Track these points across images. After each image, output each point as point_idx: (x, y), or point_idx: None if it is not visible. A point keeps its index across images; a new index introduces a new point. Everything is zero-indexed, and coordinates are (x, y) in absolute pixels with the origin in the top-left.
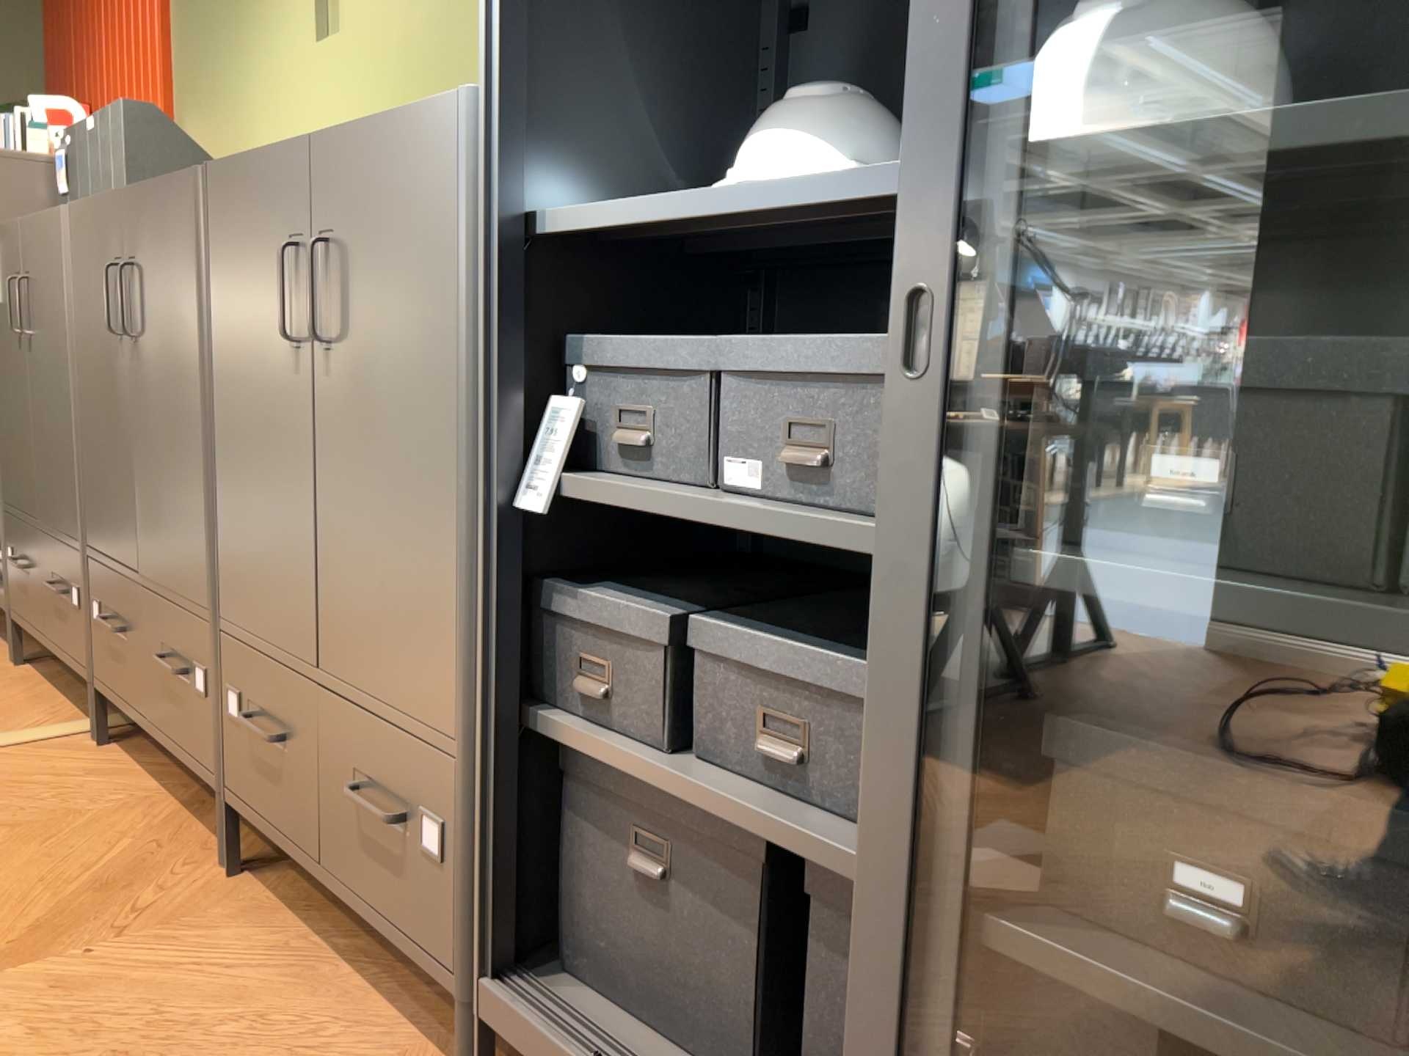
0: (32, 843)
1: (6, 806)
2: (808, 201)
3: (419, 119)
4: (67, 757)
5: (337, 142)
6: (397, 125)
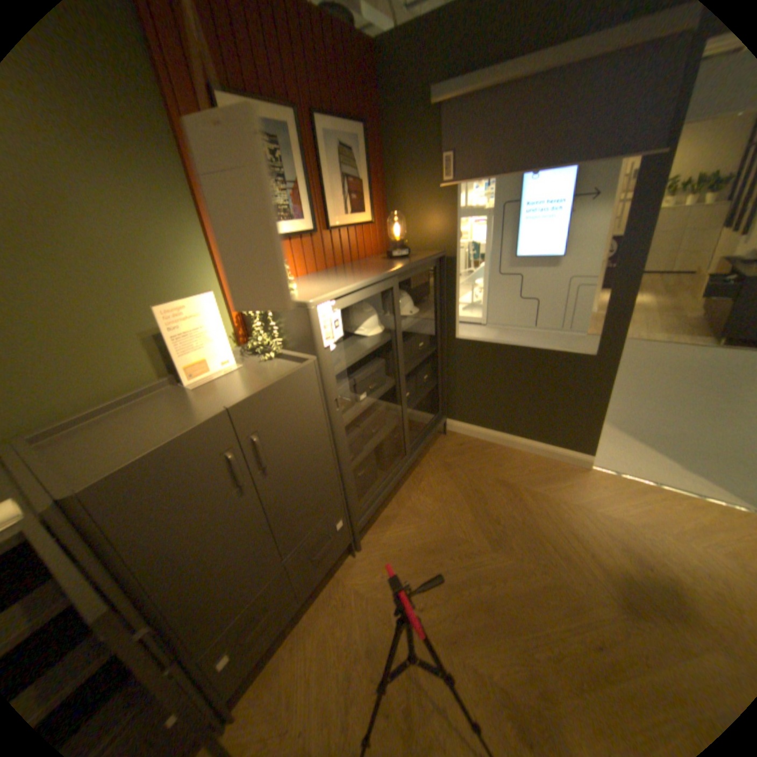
0: None
1: None
2: (372, 350)
3: (299, 373)
4: None
5: (252, 400)
6: (289, 379)
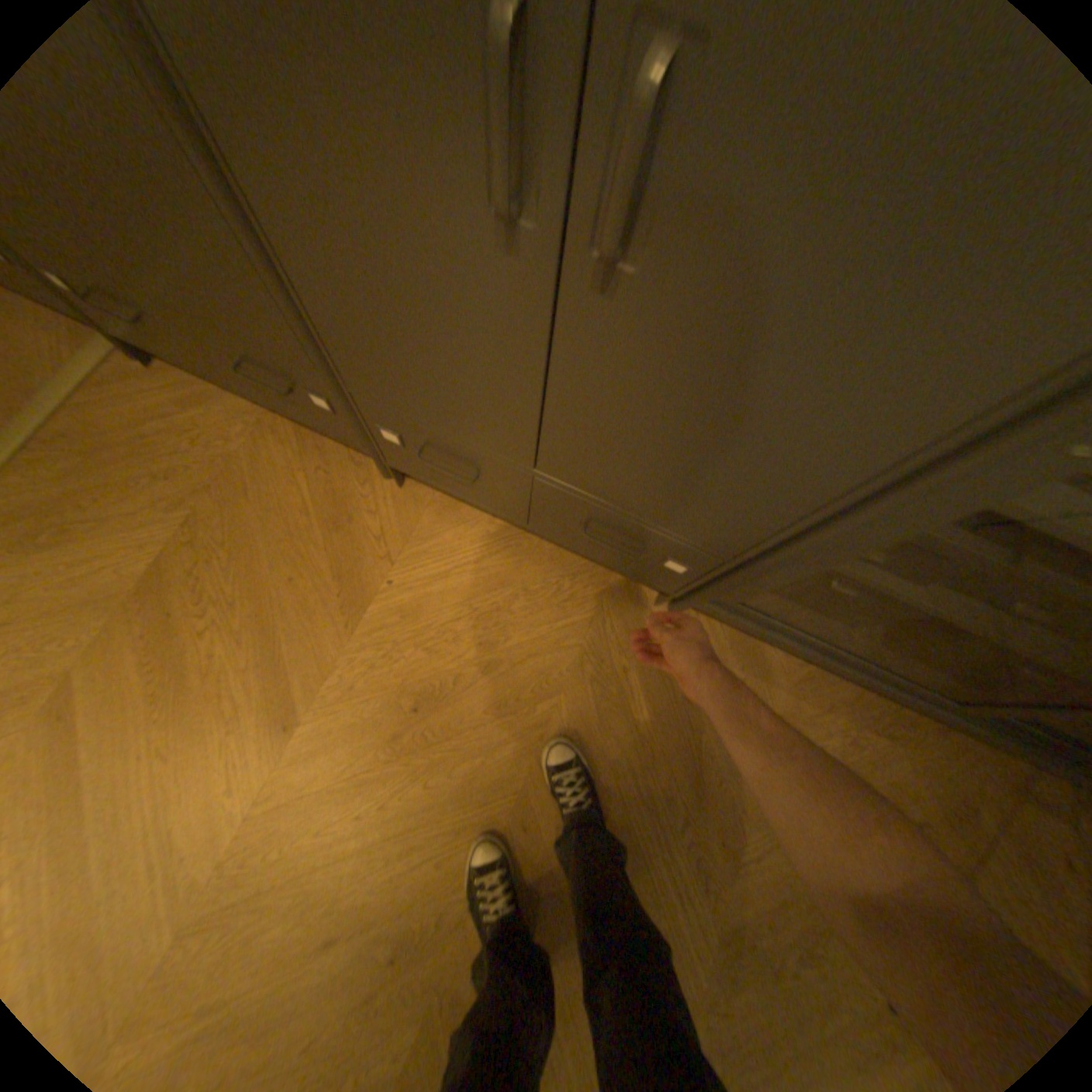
0: (236, 498)
1: (168, 466)
2: None
3: None
4: (136, 389)
5: None
6: None
